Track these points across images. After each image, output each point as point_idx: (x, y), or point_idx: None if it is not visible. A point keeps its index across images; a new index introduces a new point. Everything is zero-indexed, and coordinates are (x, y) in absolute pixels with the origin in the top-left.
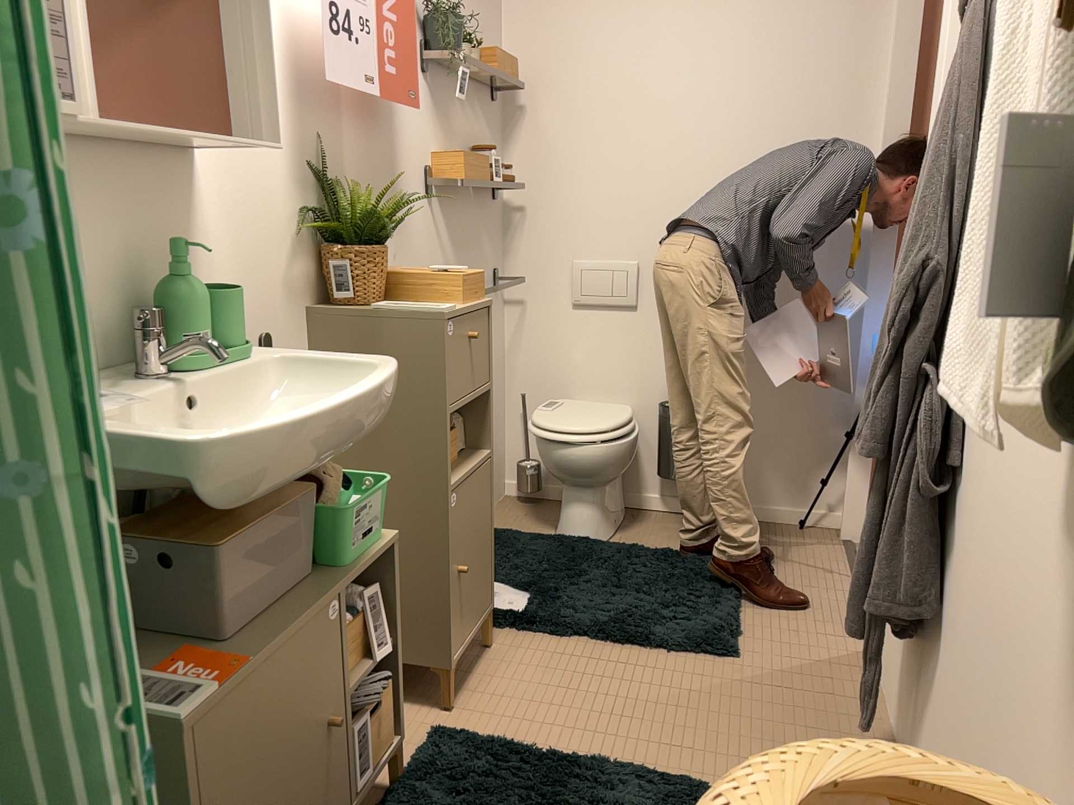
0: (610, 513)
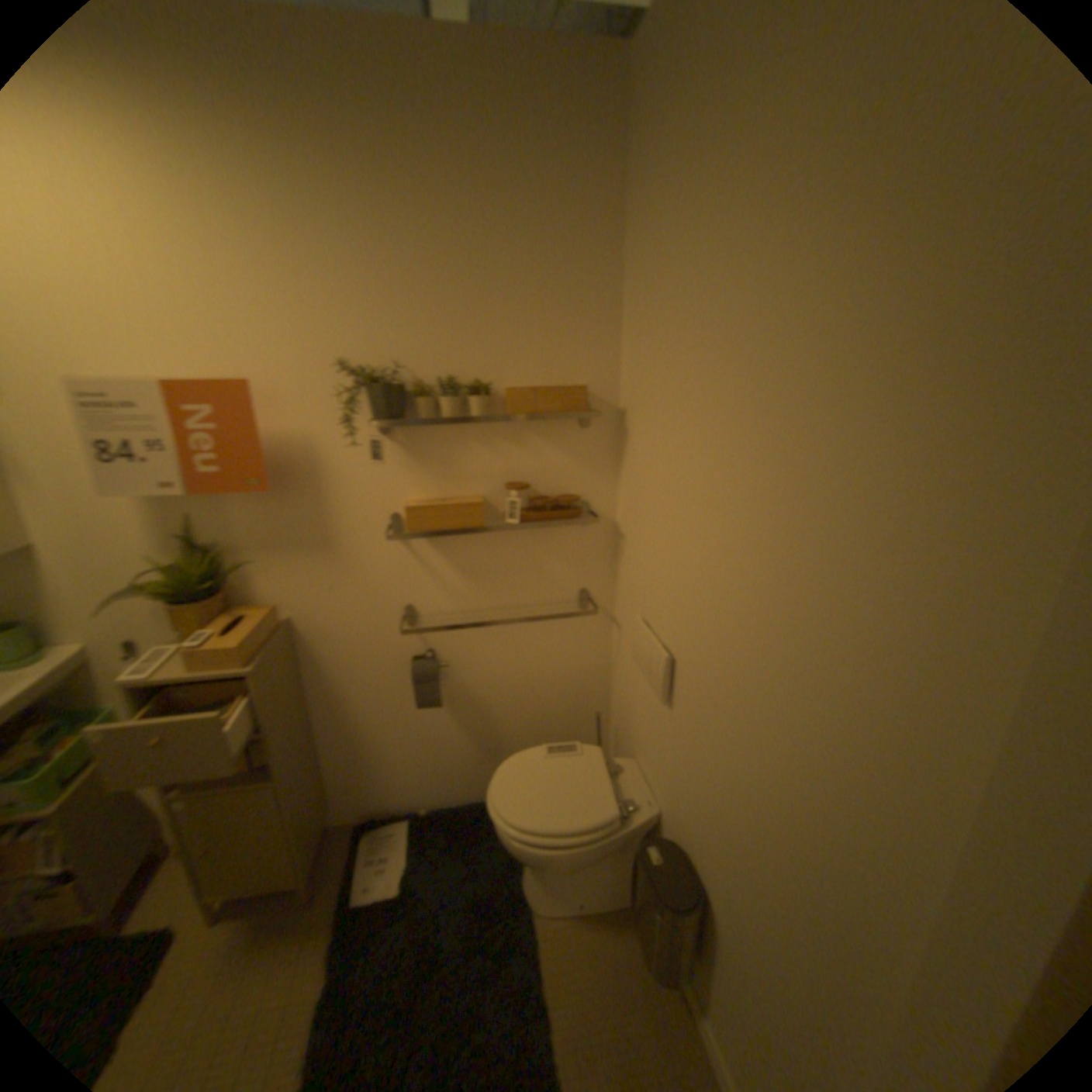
0: (565, 894)
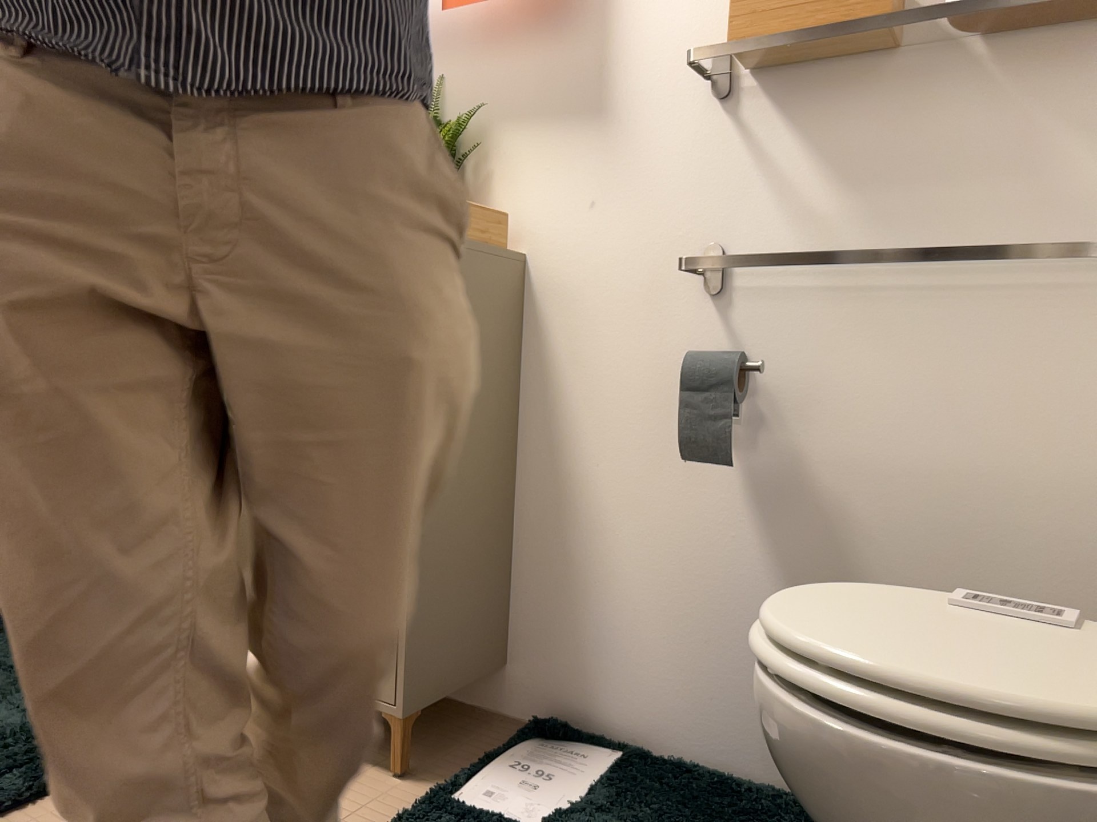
0: None
